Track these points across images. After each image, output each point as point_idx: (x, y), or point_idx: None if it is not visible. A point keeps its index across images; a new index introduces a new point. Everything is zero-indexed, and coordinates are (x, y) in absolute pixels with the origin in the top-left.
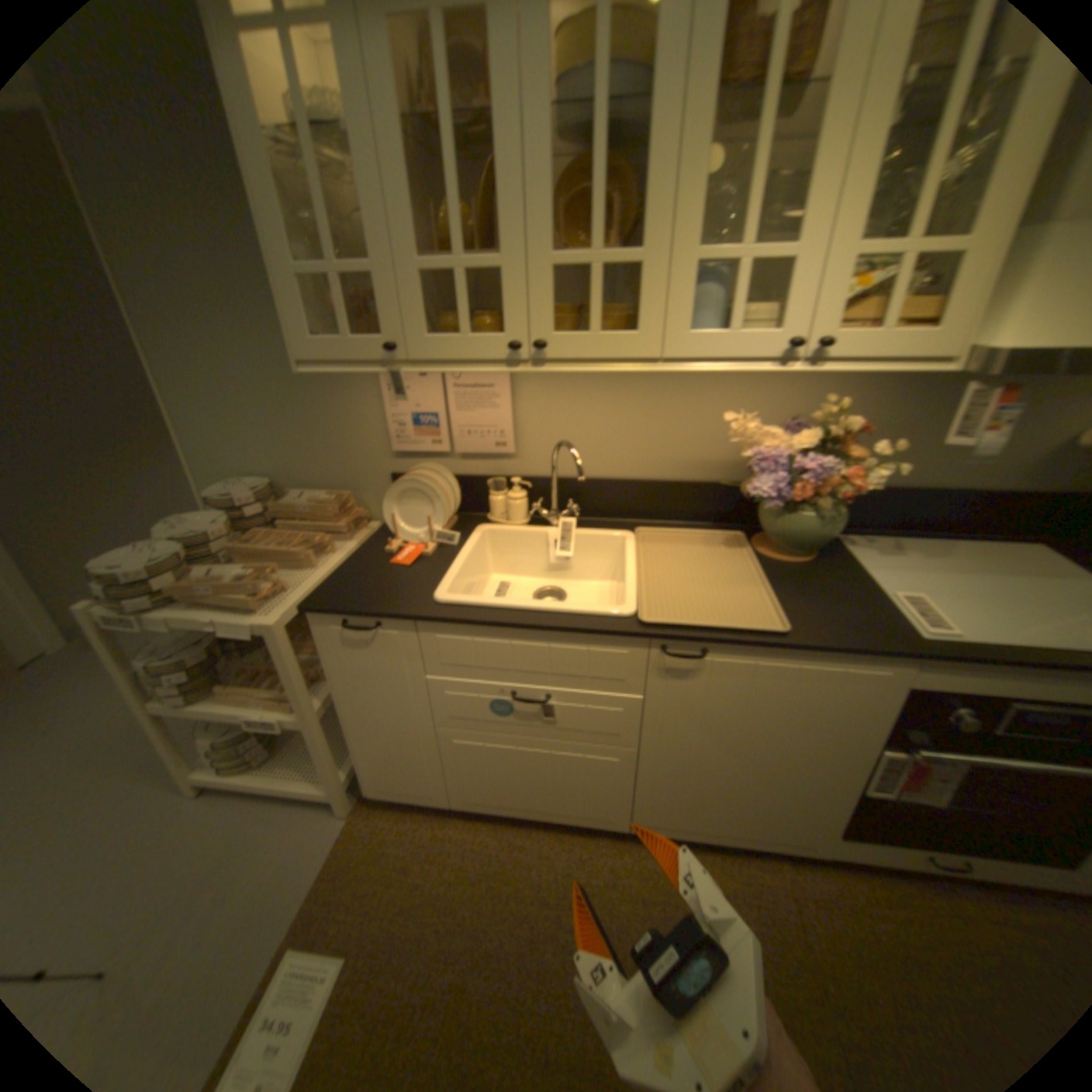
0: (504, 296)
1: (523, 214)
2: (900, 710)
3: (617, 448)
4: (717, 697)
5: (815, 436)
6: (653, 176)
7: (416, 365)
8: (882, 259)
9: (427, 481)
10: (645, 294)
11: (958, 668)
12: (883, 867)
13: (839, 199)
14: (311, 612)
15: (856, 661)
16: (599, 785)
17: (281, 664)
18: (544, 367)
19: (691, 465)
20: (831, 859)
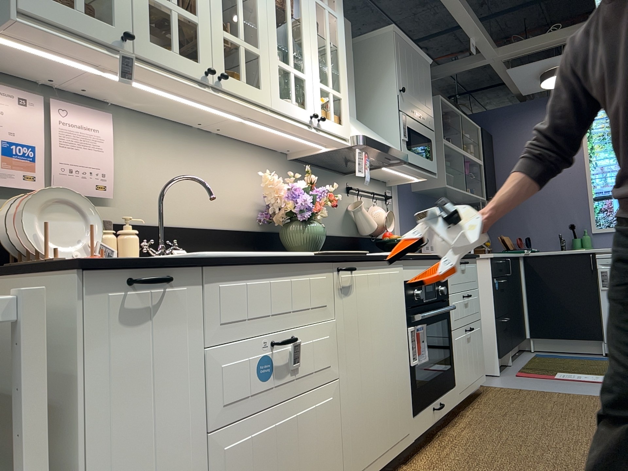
0: (198, 42)
1: (209, 4)
2: (404, 298)
3: (187, 202)
4: (360, 307)
5: (299, 186)
6: (260, 21)
7: (134, 61)
8: (324, 93)
9: (64, 198)
10: (262, 72)
11: (409, 265)
12: (426, 430)
13: (312, 64)
14: (89, 267)
15: (390, 265)
16: (324, 441)
17: (25, 375)
18: (219, 94)
19: (230, 218)
20: (413, 441)
